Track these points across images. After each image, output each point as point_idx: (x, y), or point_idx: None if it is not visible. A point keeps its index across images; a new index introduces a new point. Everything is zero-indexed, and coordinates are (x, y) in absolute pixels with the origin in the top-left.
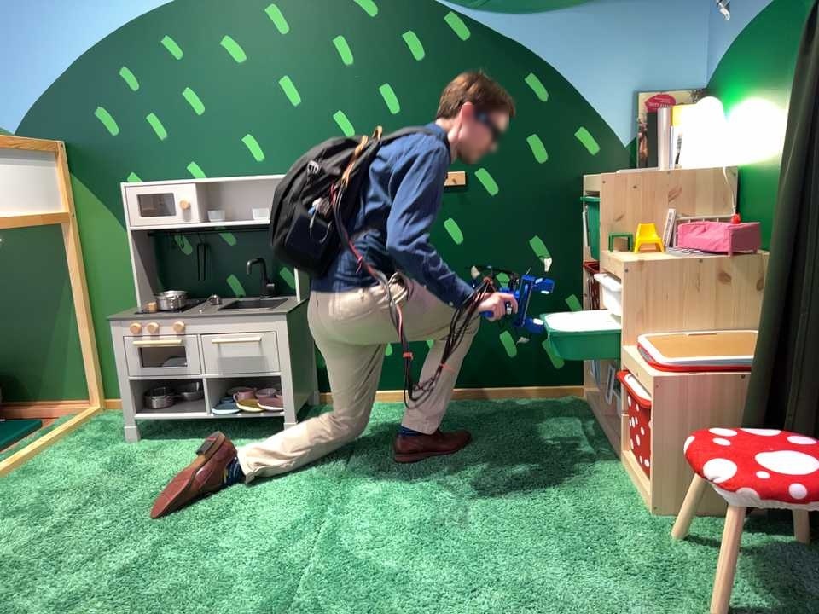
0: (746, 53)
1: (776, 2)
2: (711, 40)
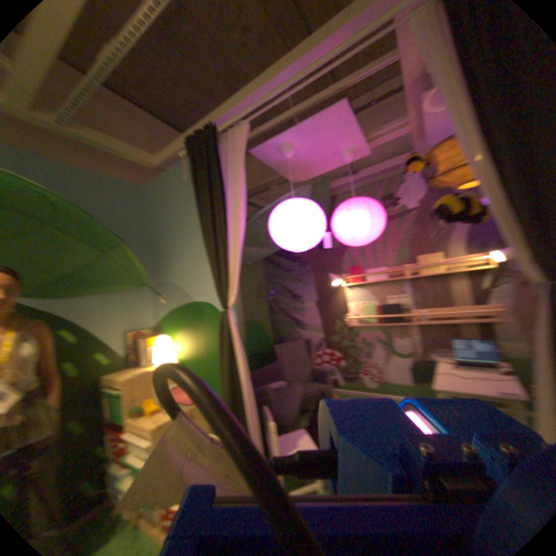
0: (177, 318)
1: (189, 304)
2: (157, 309)
